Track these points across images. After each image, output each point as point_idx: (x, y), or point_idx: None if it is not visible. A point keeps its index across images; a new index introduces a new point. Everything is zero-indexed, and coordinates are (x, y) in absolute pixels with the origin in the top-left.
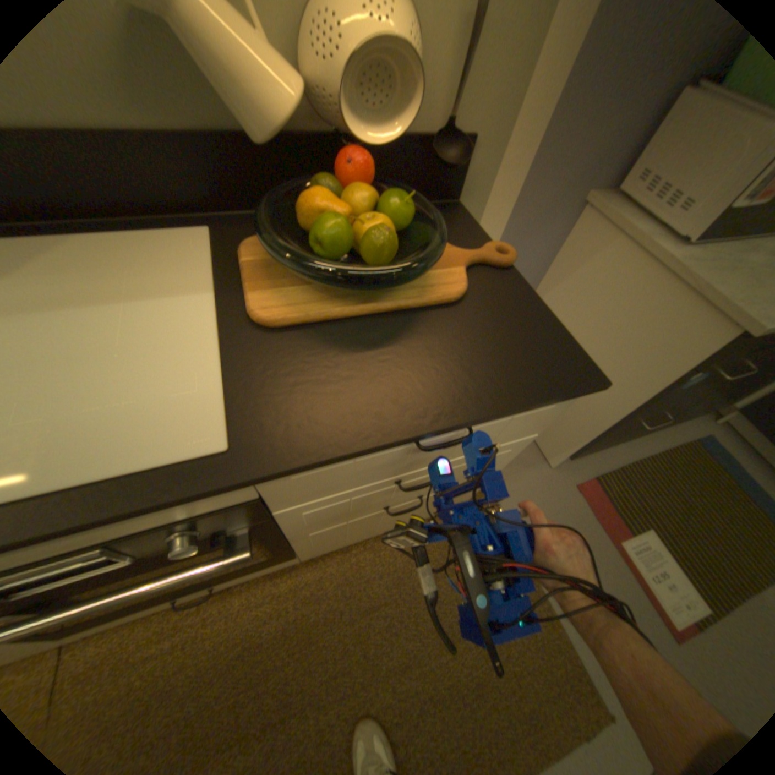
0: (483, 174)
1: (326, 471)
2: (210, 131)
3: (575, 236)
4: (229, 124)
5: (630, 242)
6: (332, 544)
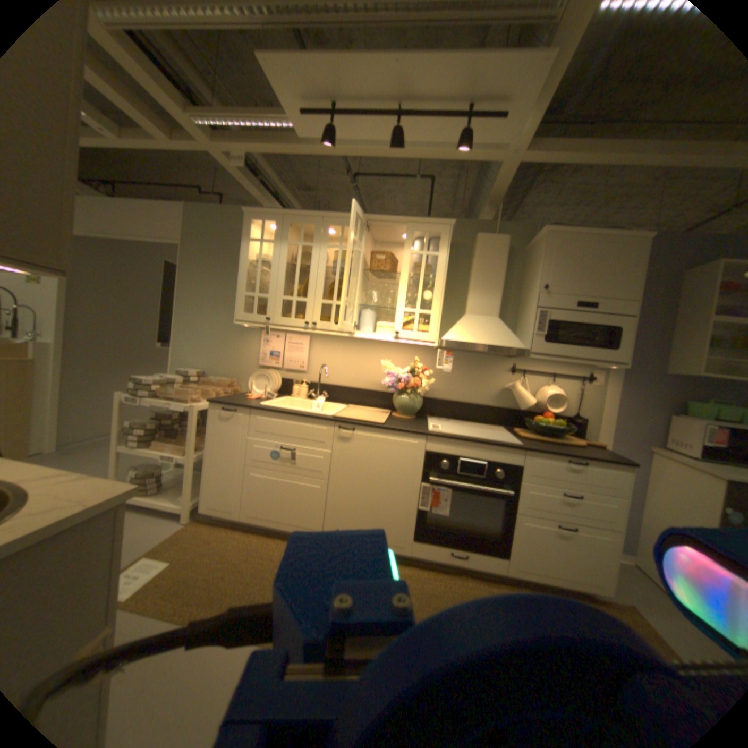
0: (593, 433)
1: (542, 465)
2: (509, 409)
3: (654, 468)
4: (513, 408)
5: (675, 464)
6: (528, 560)
